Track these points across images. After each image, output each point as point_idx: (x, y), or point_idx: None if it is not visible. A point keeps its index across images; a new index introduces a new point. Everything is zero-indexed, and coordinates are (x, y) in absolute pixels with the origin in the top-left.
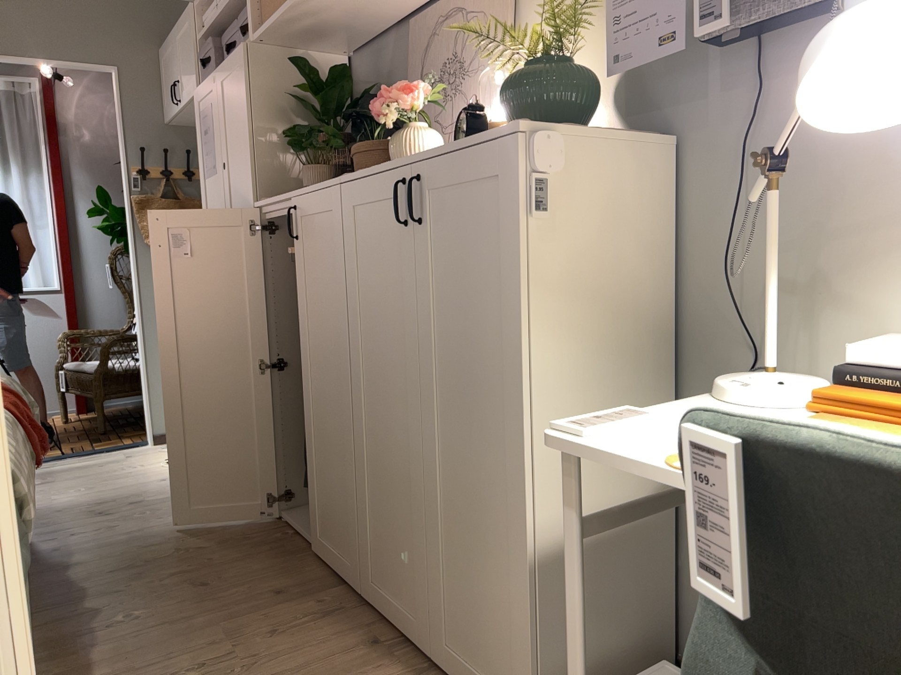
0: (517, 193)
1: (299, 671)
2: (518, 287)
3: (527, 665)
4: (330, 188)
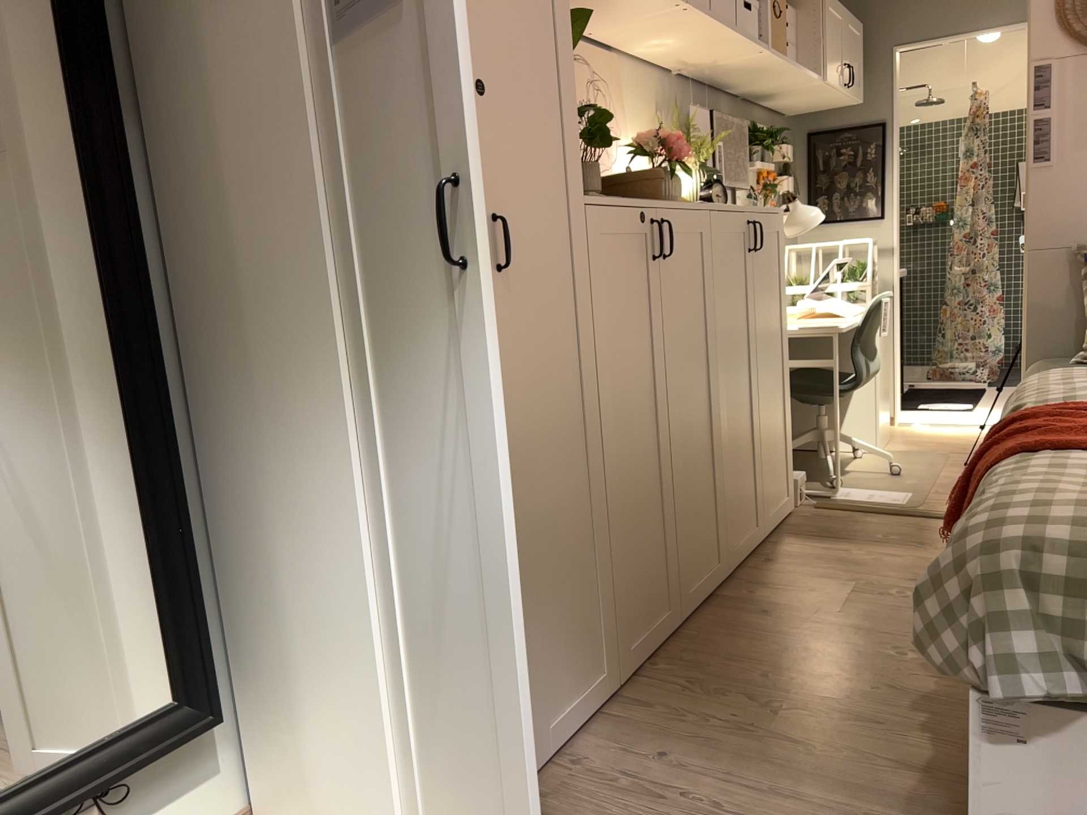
0: (784, 240)
1: (827, 569)
2: (785, 283)
3: (792, 464)
4: (704, 211)
